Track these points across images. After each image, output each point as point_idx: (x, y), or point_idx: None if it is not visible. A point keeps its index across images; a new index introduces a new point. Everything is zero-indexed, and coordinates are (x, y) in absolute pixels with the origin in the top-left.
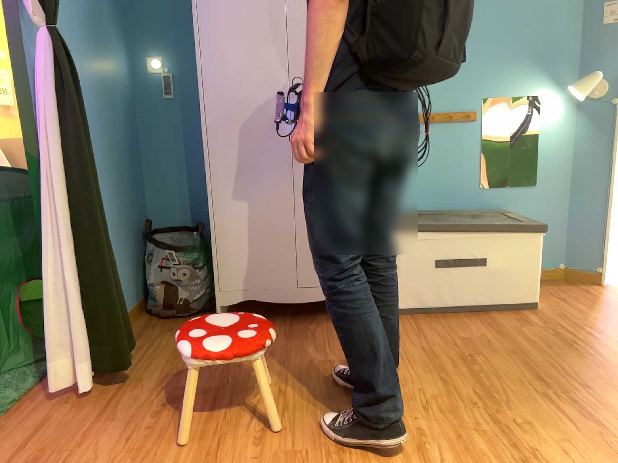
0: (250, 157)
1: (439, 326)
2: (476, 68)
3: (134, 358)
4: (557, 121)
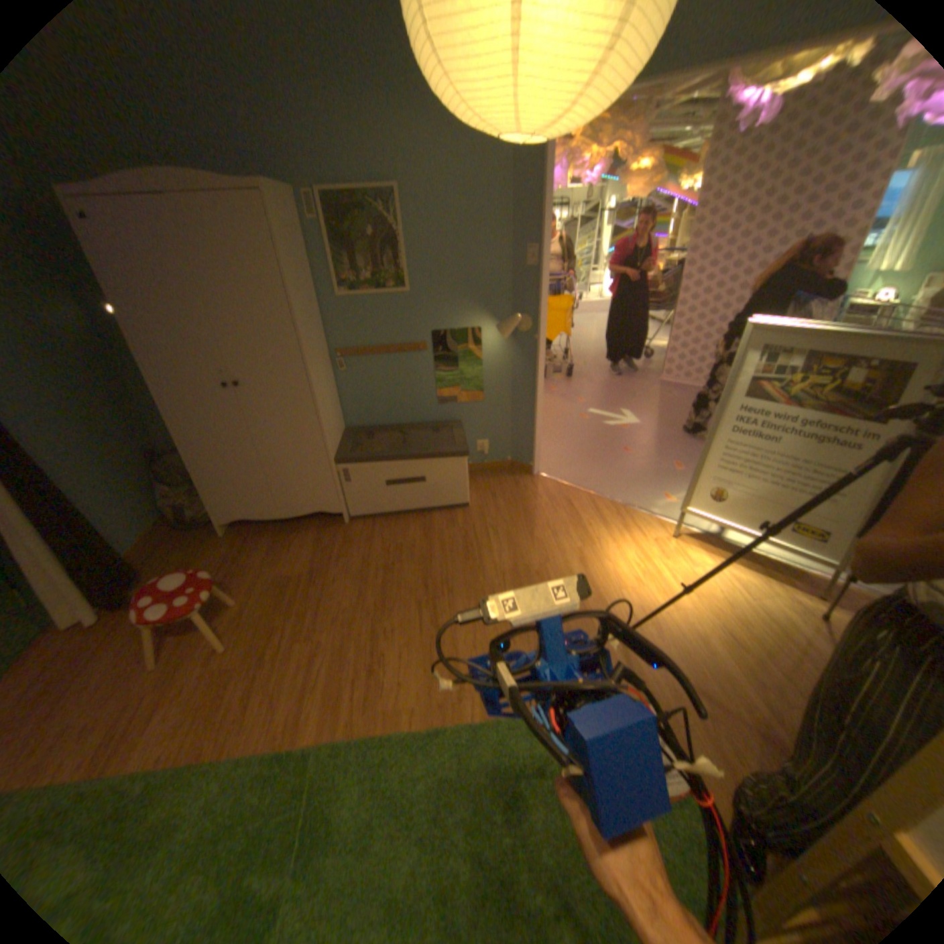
0: (206, 415)
1: (389, 528)
2: (421, 303)
3: (142, 581)
4: (496, 347)
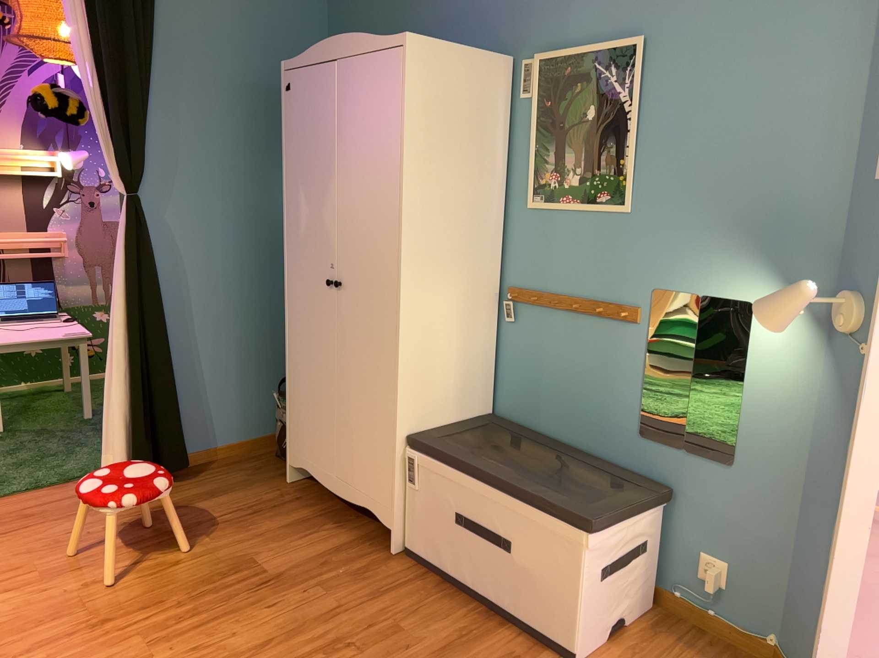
0: (310, 317)
1: (420, 601)
2: (646, 238)
3: (190, 480)
4: (783, 358)
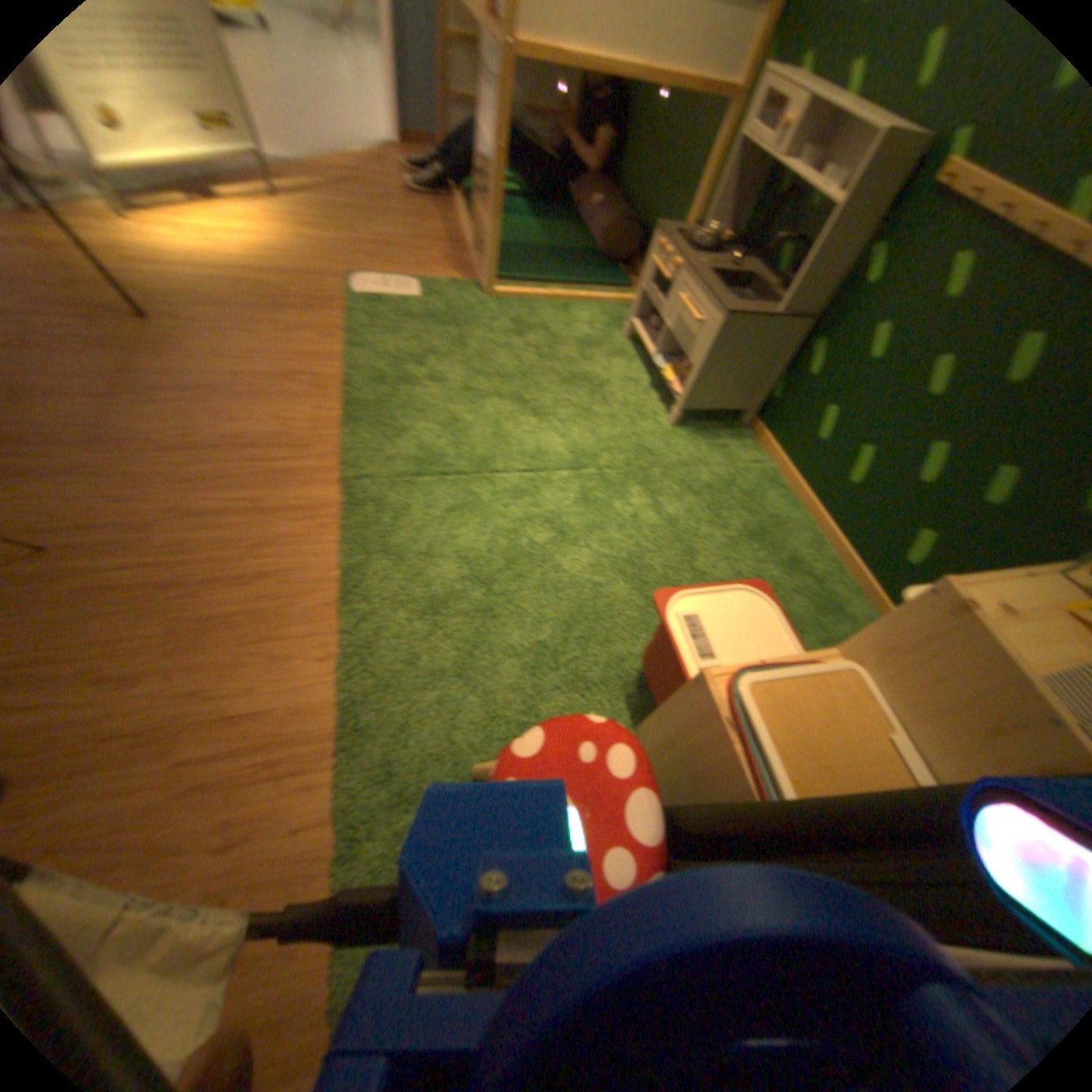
0: None
1: None
2: None
3: None
4: None
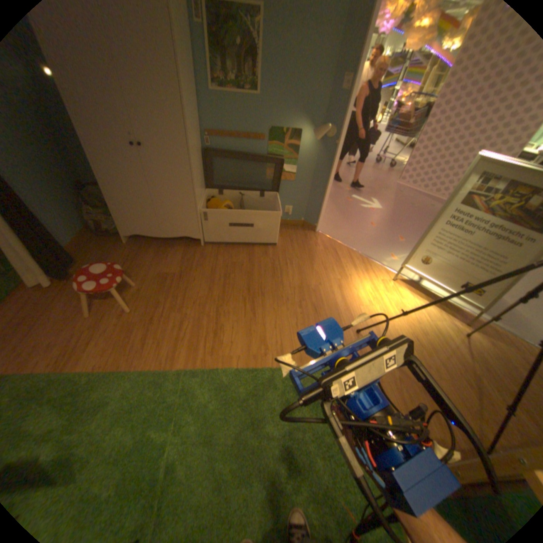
0: (118, 164)
1: (228, 253)
2: (266, 106)
3: (77, 264)
4: (309, 146)
